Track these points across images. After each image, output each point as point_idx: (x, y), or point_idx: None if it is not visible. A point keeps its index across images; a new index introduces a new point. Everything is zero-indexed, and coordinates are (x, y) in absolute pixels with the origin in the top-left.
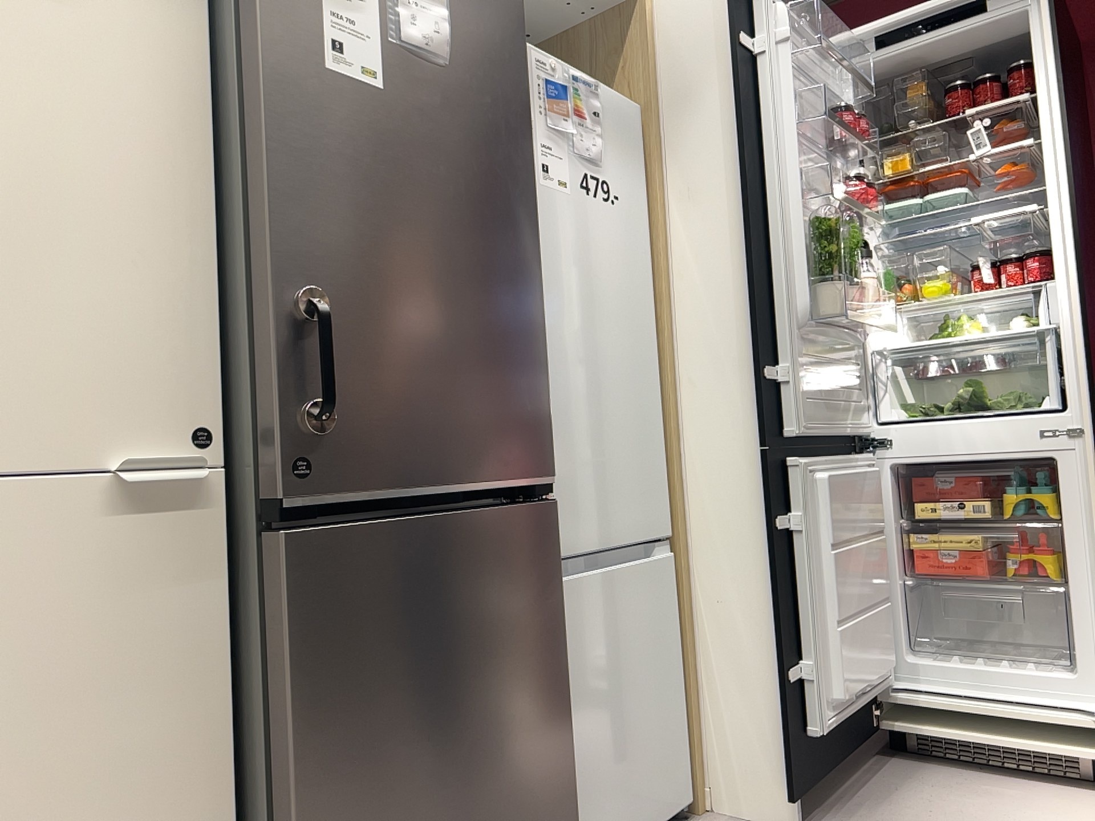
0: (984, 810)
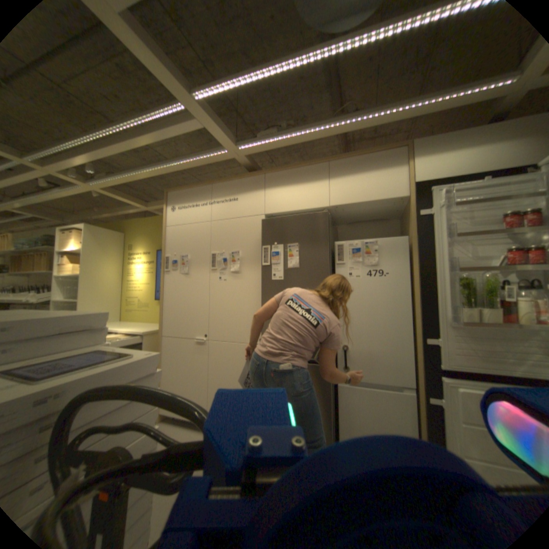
0: None
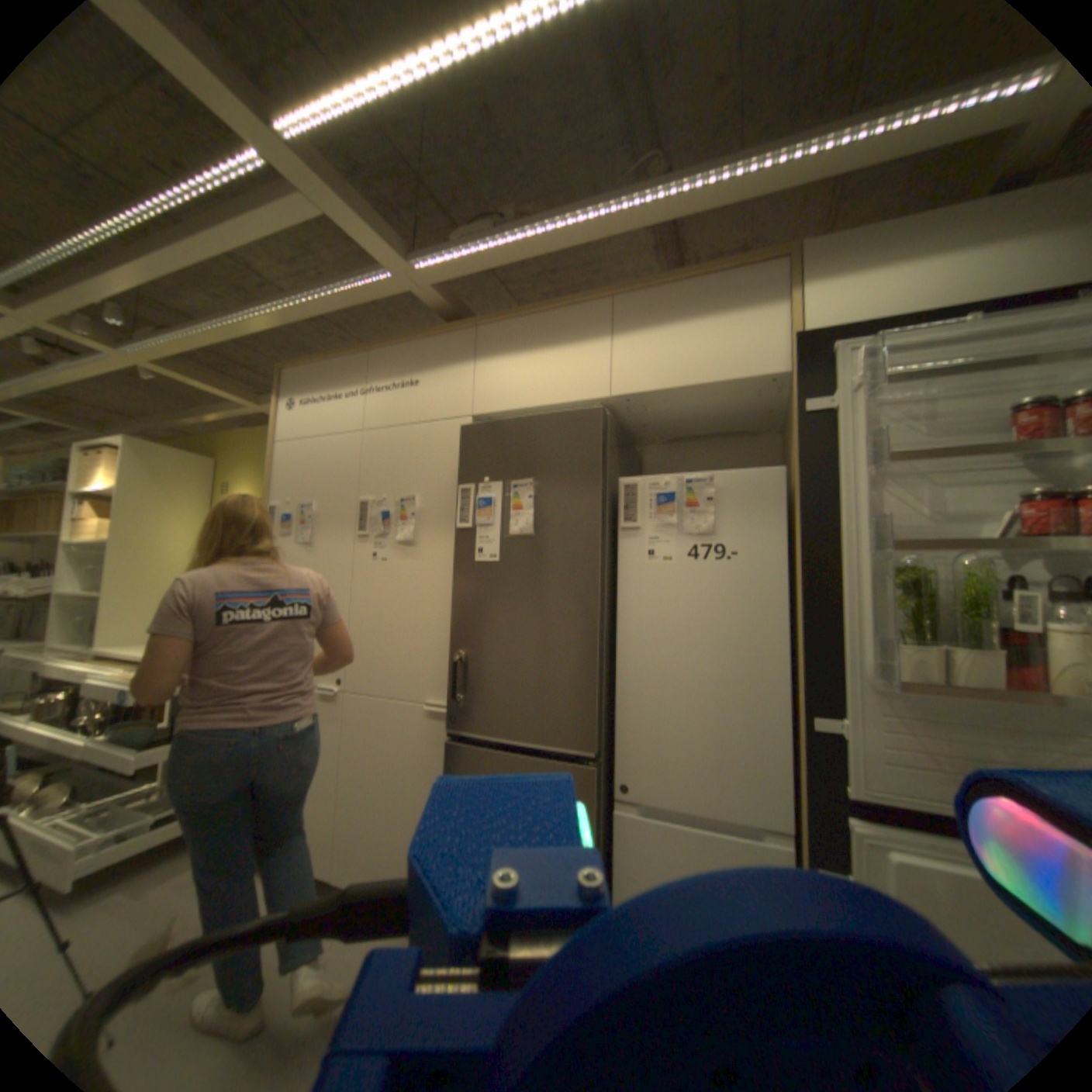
0: None
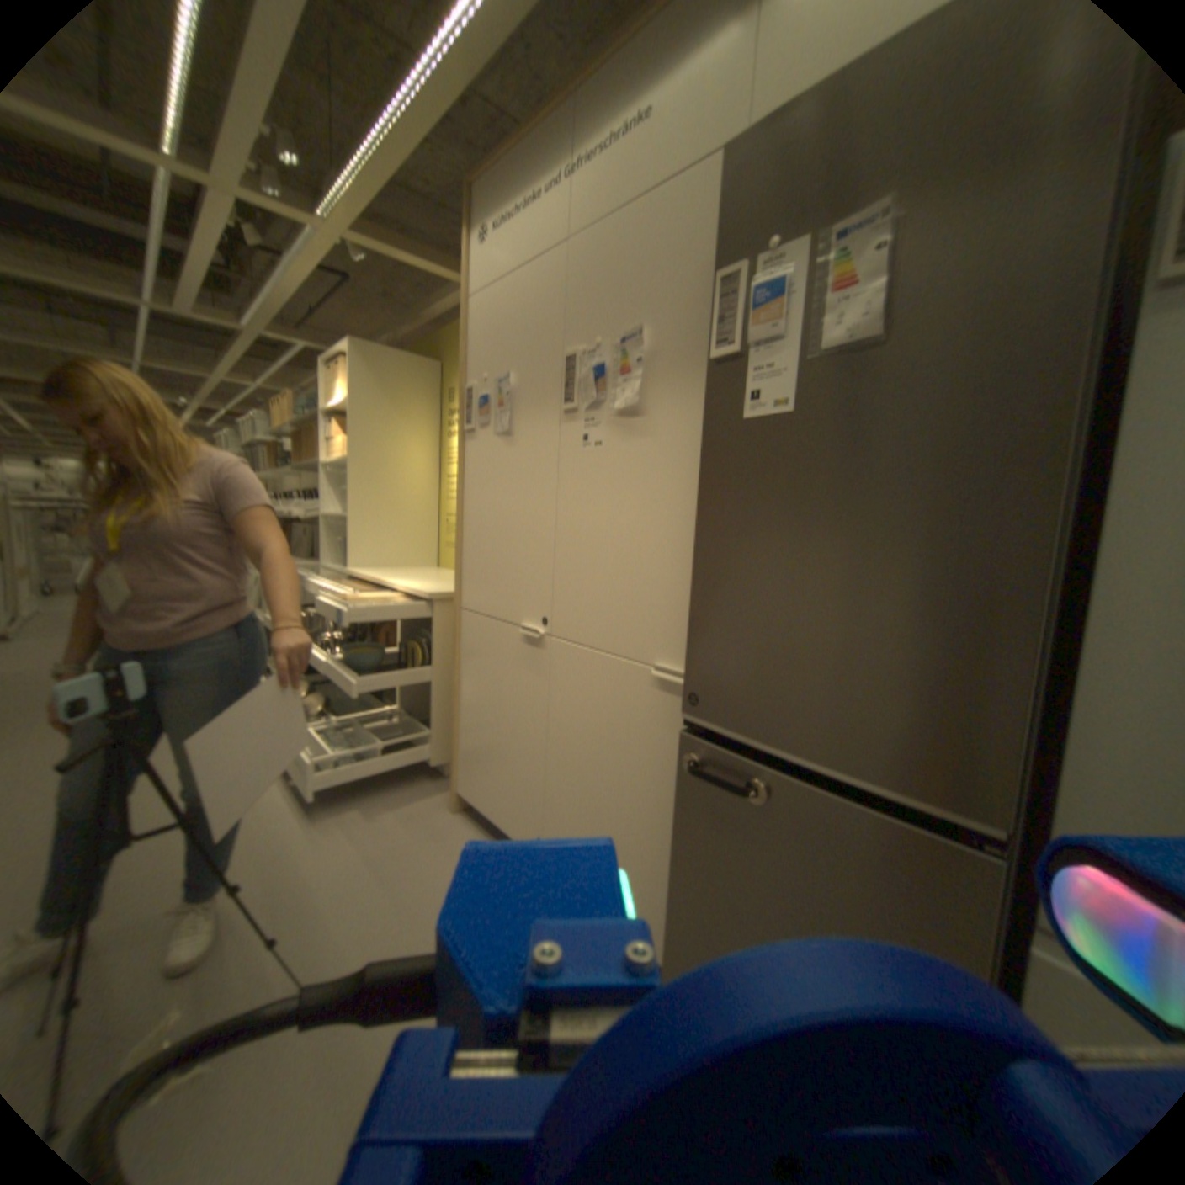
0: None
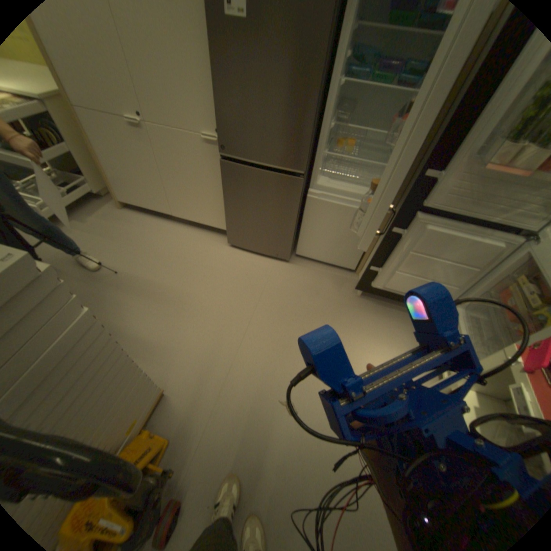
0: (399, 342)
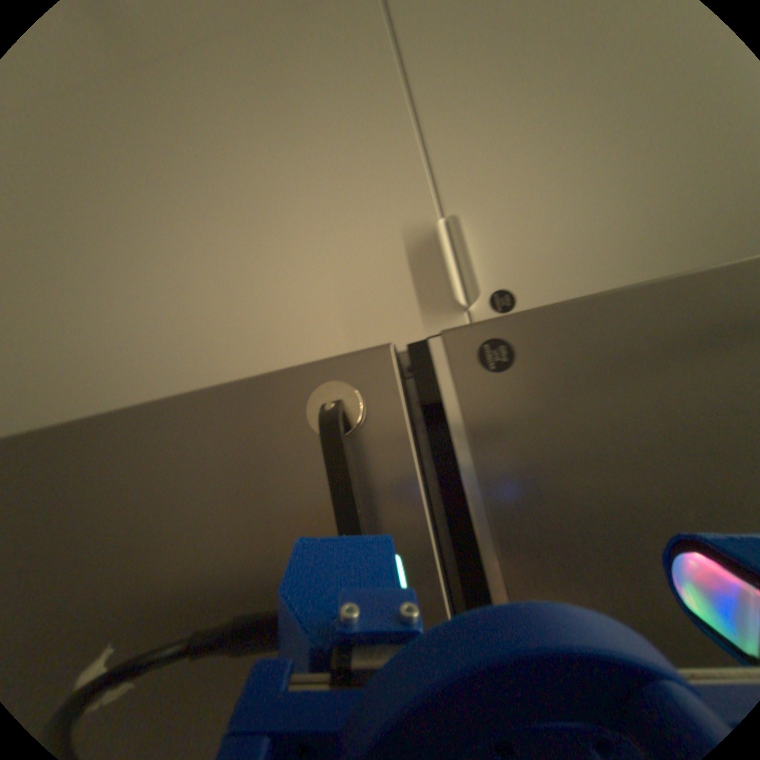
0: None
